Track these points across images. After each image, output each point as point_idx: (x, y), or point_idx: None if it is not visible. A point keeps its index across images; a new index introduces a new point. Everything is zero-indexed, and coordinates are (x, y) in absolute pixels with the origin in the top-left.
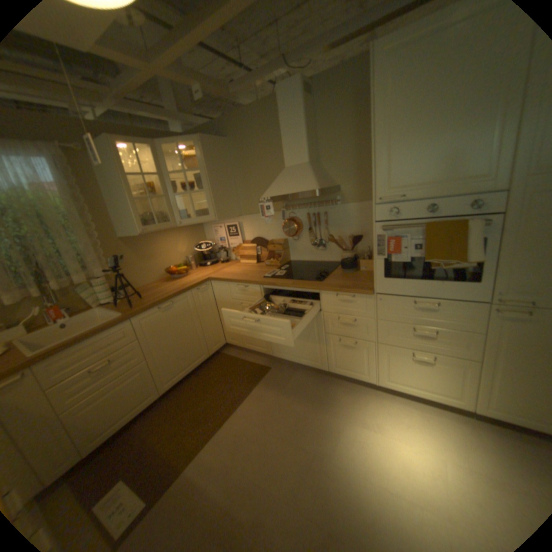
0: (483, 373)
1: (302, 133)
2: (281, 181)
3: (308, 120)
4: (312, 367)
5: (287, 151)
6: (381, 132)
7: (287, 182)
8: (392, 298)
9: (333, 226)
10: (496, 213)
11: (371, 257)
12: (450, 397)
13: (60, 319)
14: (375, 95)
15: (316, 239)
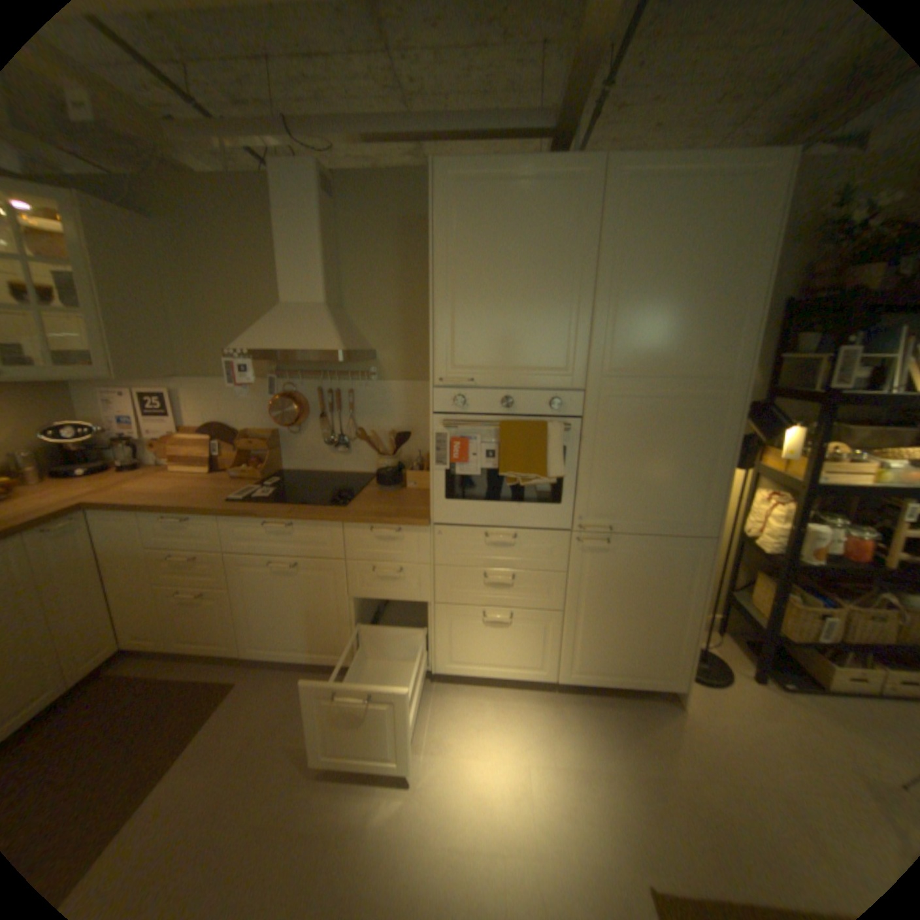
0: (565, 625)
1: (317, 254)
2: (275, 326)
3: (329, 237)
4: (323, 665)
5: (288, 277)
6: (445, 285)
7: (286, 330)
8: (456, 530)
9: (365, 415)
10: (574, 417)
11: (423, 467)
12: (530, 668)
13: None
14: (435, 232)
15: (333, 435)
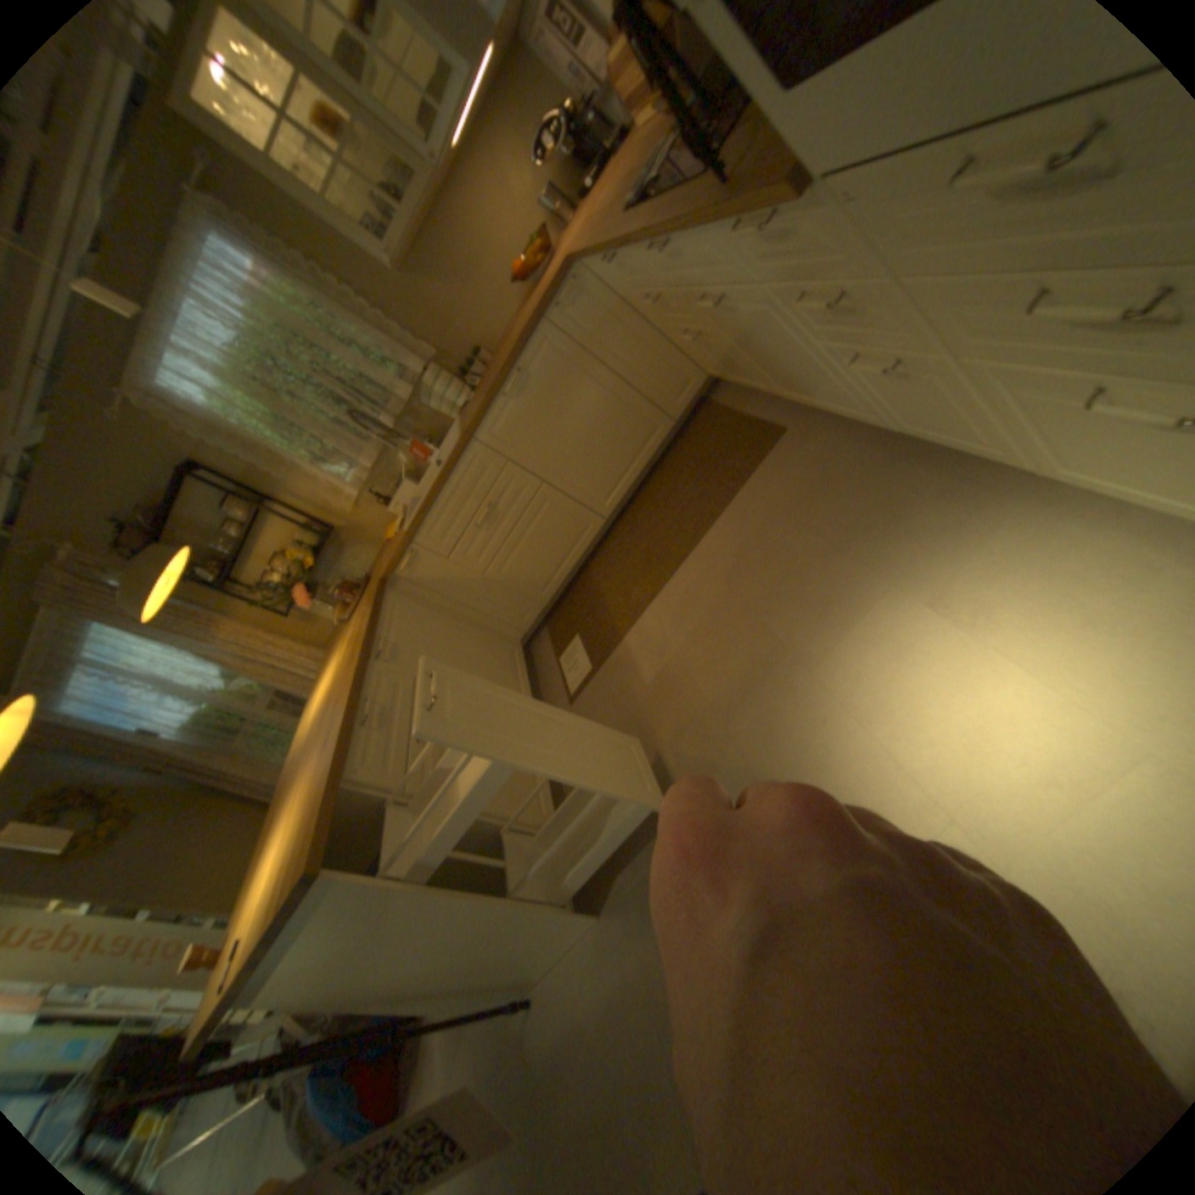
0: None
1: None
2: None
3: None
4: (864, 418)
5: None
6: None
7: None
8: (878, 171)
9: None
10: None
11: None
12: None
13: (429, 454)
14: None
15: None
